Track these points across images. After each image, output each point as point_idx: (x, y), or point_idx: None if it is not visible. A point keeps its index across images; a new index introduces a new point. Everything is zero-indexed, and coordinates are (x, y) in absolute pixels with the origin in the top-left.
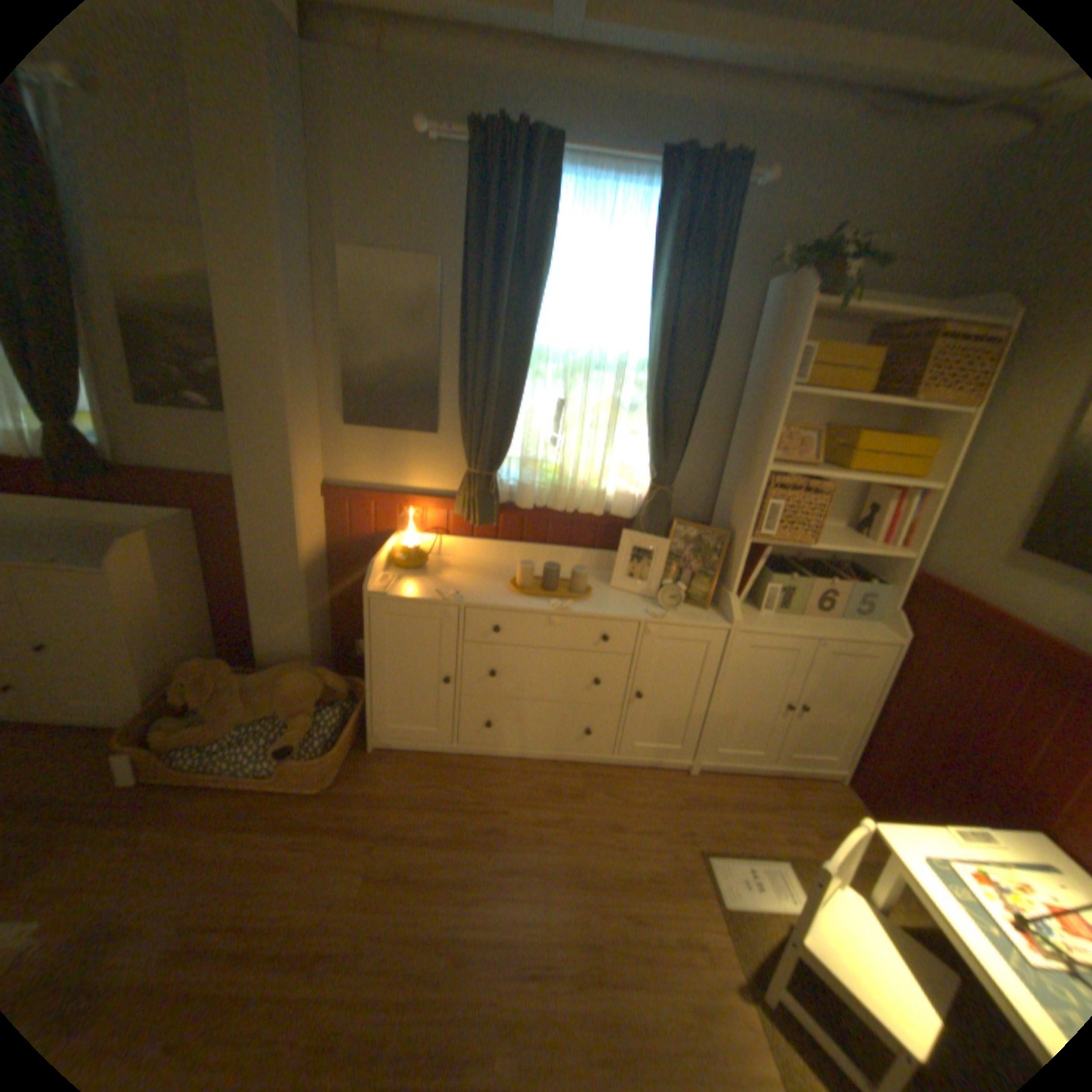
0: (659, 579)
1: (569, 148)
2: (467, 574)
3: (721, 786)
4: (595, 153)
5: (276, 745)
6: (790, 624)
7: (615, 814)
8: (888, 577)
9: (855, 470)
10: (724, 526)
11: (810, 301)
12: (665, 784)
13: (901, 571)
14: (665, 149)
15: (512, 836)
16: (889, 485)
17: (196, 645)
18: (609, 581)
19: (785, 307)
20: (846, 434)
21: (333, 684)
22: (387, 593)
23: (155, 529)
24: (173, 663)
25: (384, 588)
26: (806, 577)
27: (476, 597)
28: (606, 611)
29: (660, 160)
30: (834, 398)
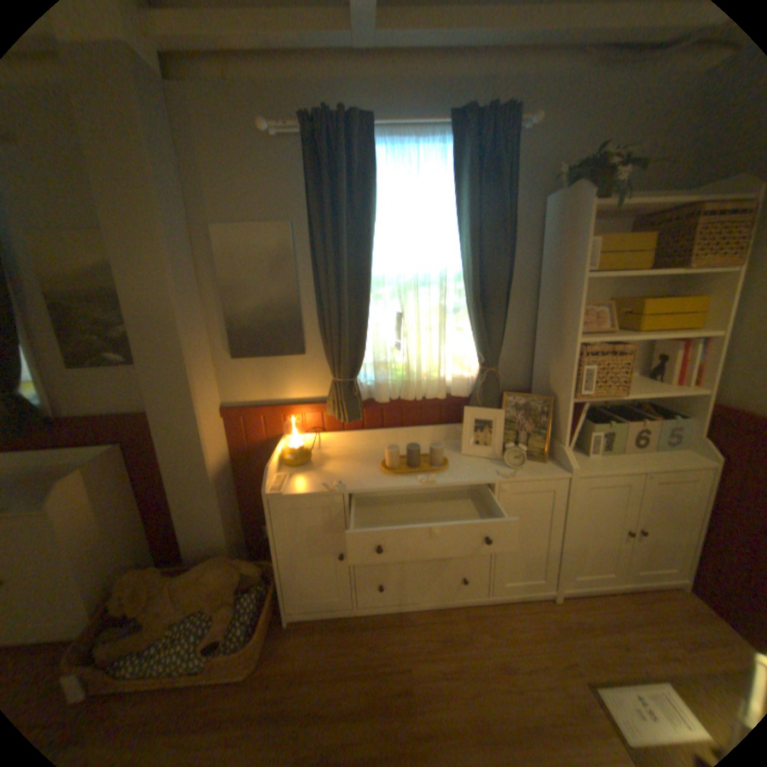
0: (502, 442)
1: (377, 122)
2: (345, 462)
3: (585, 609)
4: (397, 123)
5: (204, 640)
6: (617, 463)
7: (503, 654)
8: (687, 411)
9: (646, 330)
10: (545, 390)
11: (590, 204)
12: (538, 615)
13: (699, 405)
14: (452, 110)
15: (420, 693)
16: (672, 337)
17: (134, 551)
18: (459, 448)
19: (567, 213)
20: (631, 303)
21: (248, 571)
22: (282, 492)
23: (90, 465)
24: (115, 572)
25: (279, 487)
26: (621, 422)
27: (356, 482)
28: (465, 477)
29: (449, 119)
30: (614, 277)
